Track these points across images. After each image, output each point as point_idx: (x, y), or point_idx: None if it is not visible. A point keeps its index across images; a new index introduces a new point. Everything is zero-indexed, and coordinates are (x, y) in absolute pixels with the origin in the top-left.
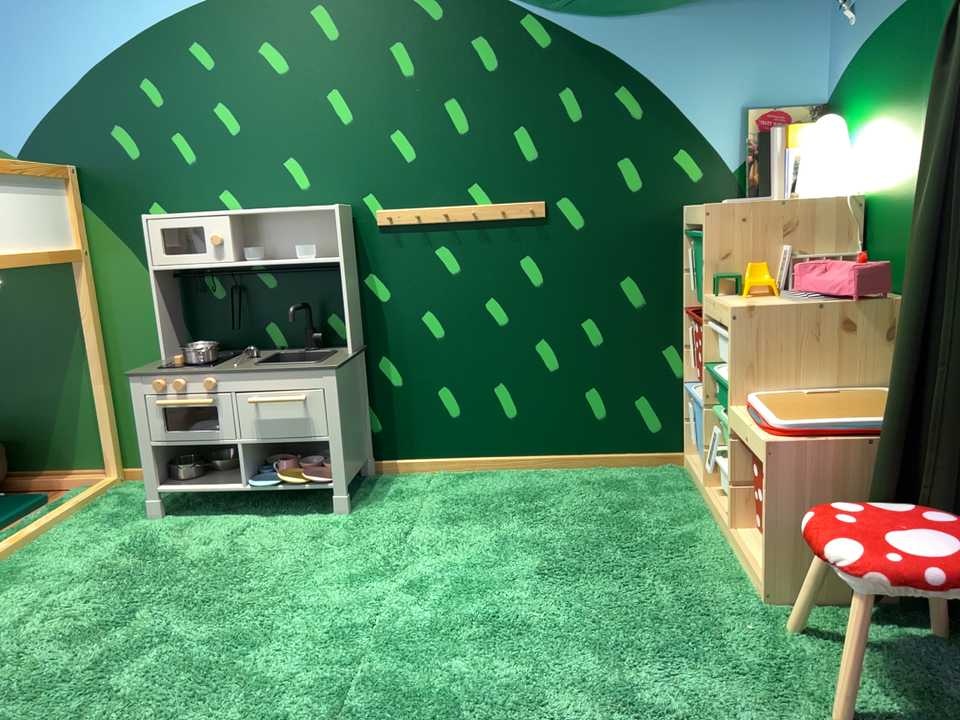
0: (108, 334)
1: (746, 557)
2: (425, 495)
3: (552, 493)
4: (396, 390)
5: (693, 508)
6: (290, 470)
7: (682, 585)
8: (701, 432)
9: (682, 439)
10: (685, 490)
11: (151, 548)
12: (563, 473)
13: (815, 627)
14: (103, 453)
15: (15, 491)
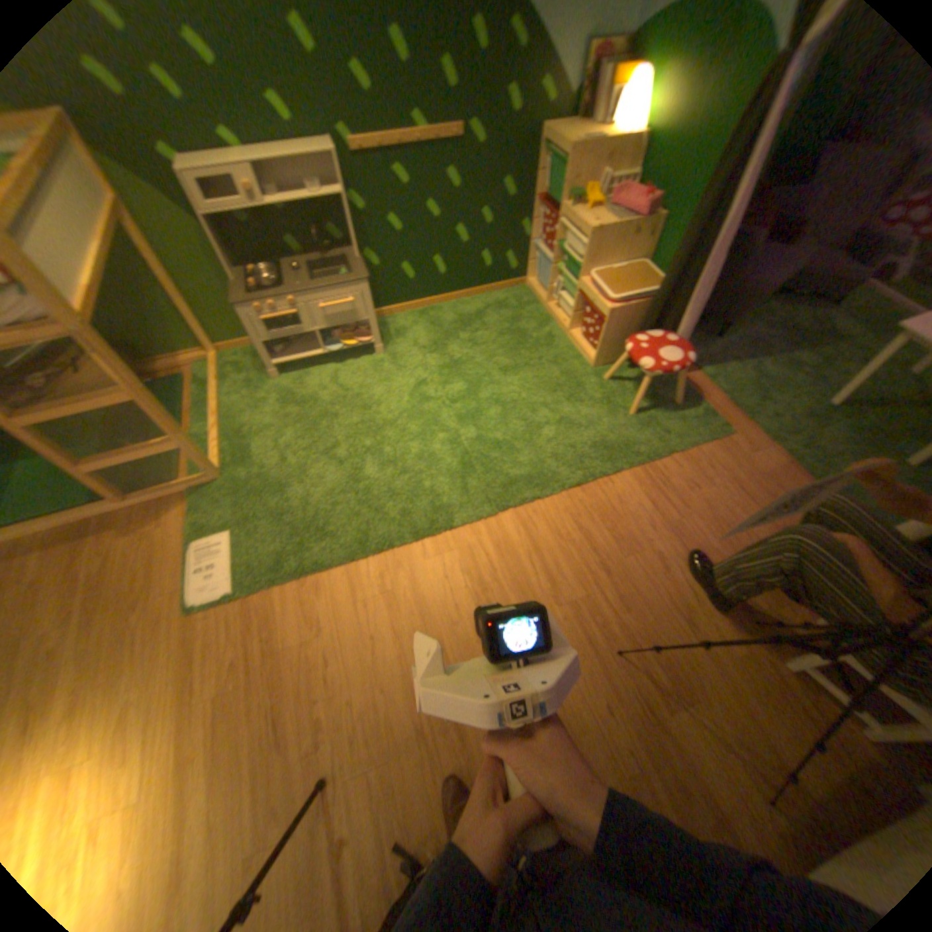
0: (162, 261)
1: (578, 347)
2: (410, 331)
3: (473, 317)
4: (376, 270)
5: (542, 317)
6: (340, 336)
7: (557, 365)
8: (544, 276)
9: (525, 272)
10: (533, 305)
11: (295, 399)
12: (470, 301)
13: (610, 376)
14: (193, 340)
15: (147, 376)
